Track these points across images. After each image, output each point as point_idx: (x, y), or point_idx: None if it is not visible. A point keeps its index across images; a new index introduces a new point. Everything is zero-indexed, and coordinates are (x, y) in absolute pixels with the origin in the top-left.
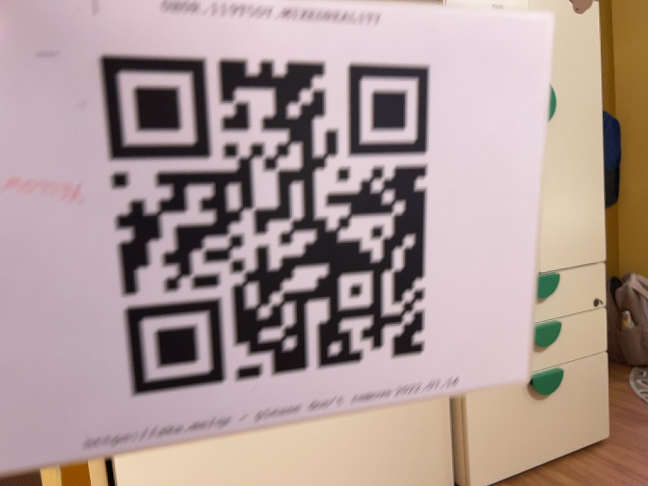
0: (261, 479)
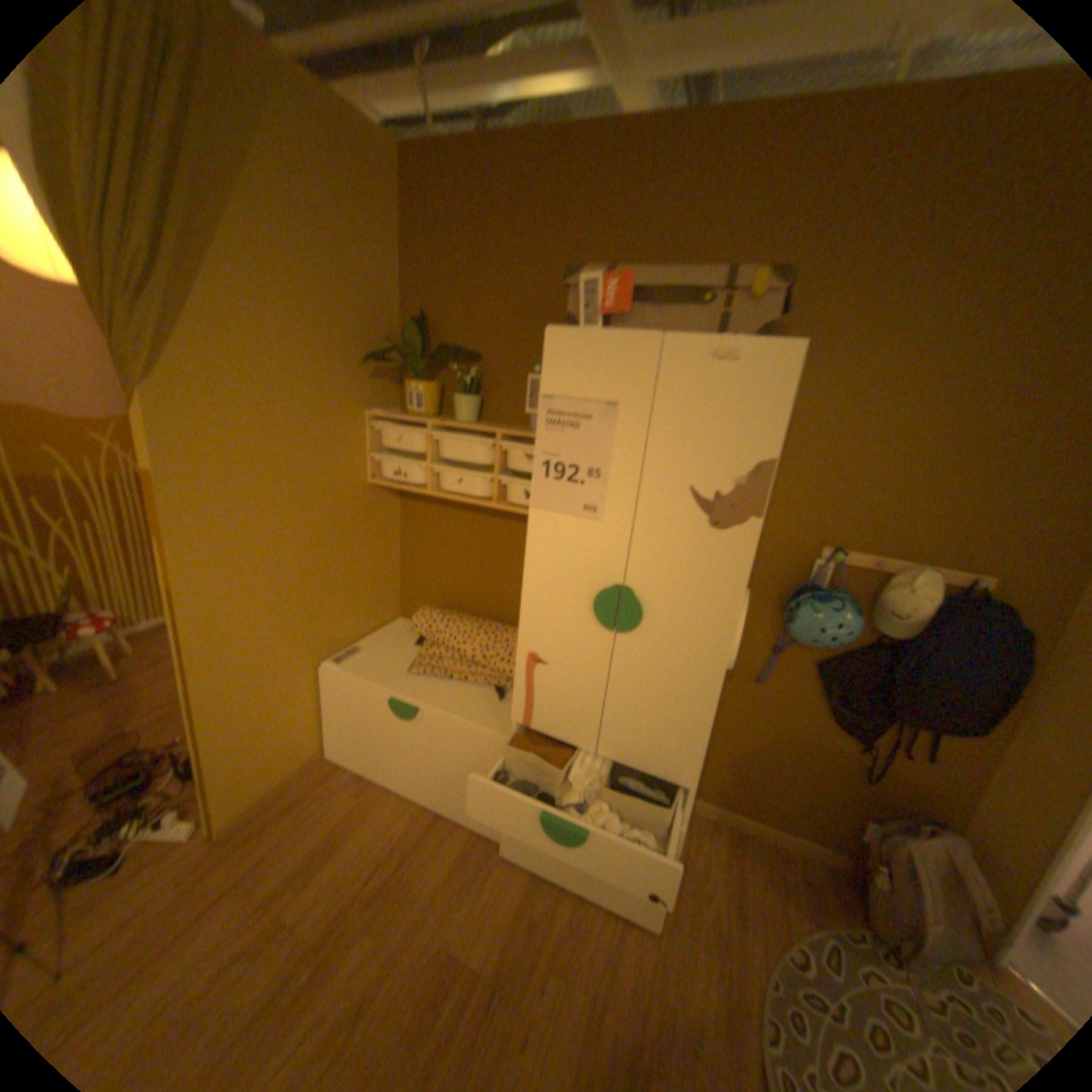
0: (380, 742)
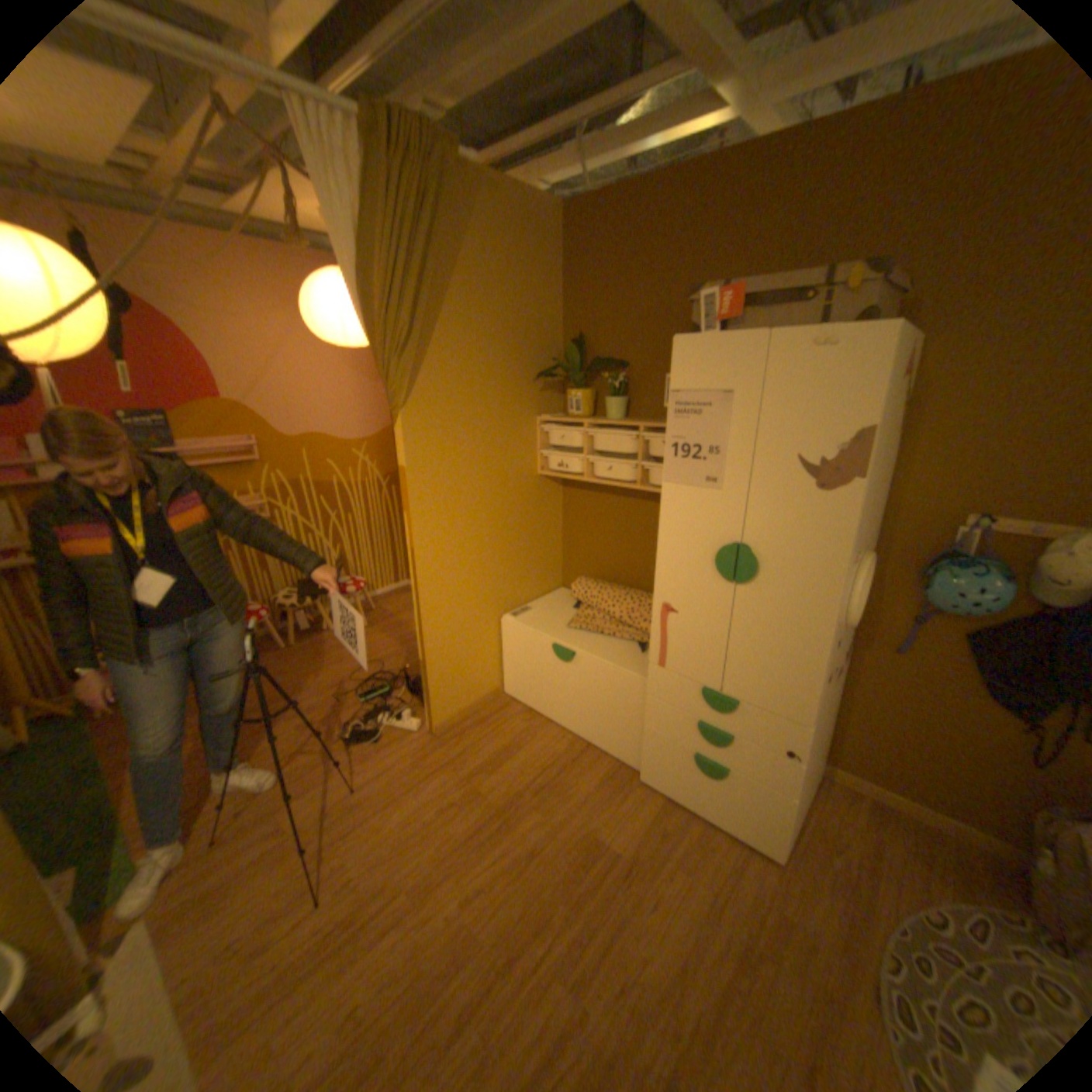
0: (545, 681)
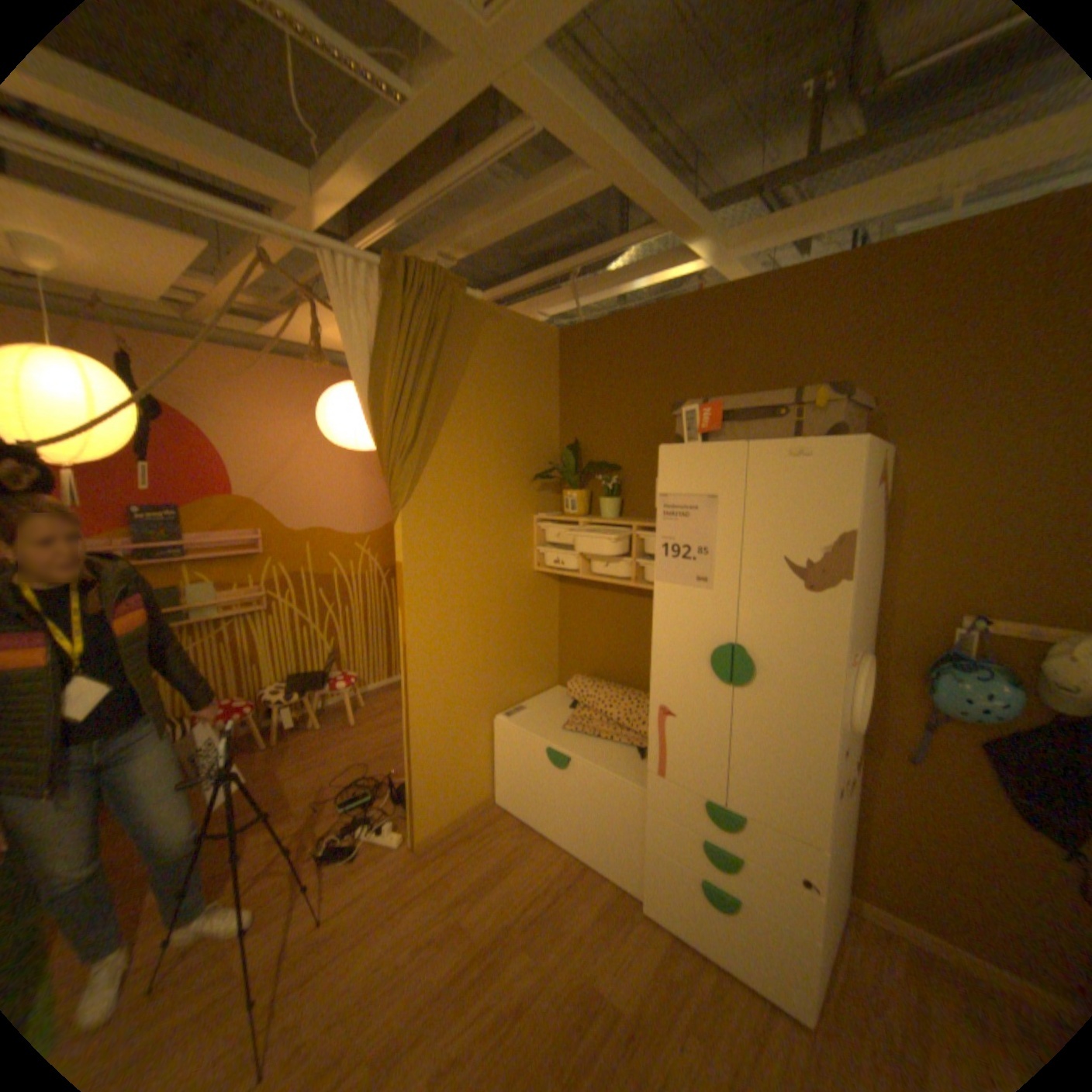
0: (539, 790)
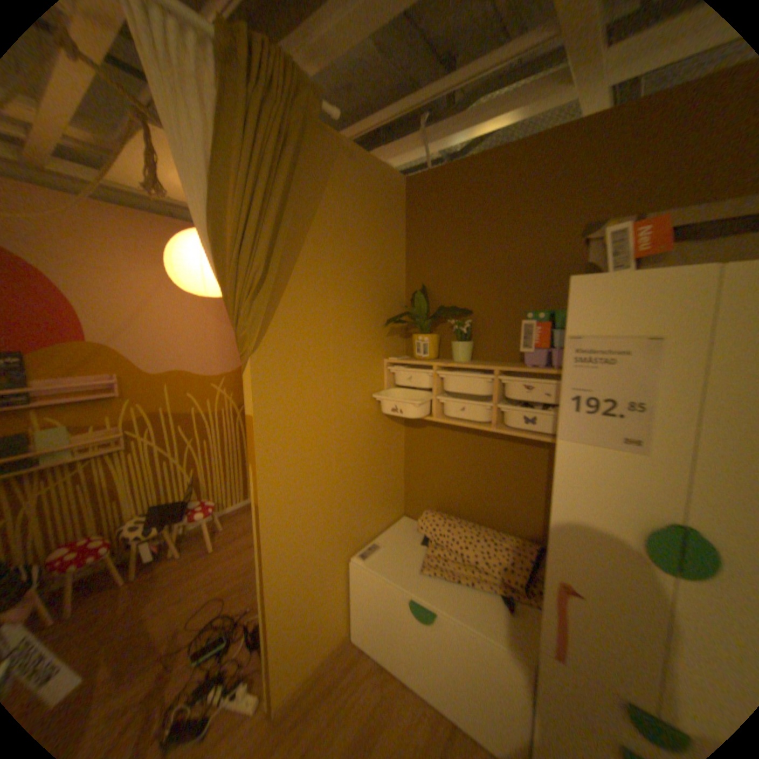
0: (399, 638)
